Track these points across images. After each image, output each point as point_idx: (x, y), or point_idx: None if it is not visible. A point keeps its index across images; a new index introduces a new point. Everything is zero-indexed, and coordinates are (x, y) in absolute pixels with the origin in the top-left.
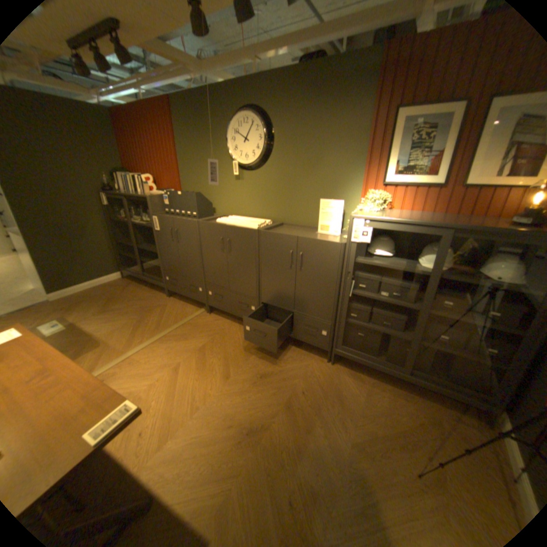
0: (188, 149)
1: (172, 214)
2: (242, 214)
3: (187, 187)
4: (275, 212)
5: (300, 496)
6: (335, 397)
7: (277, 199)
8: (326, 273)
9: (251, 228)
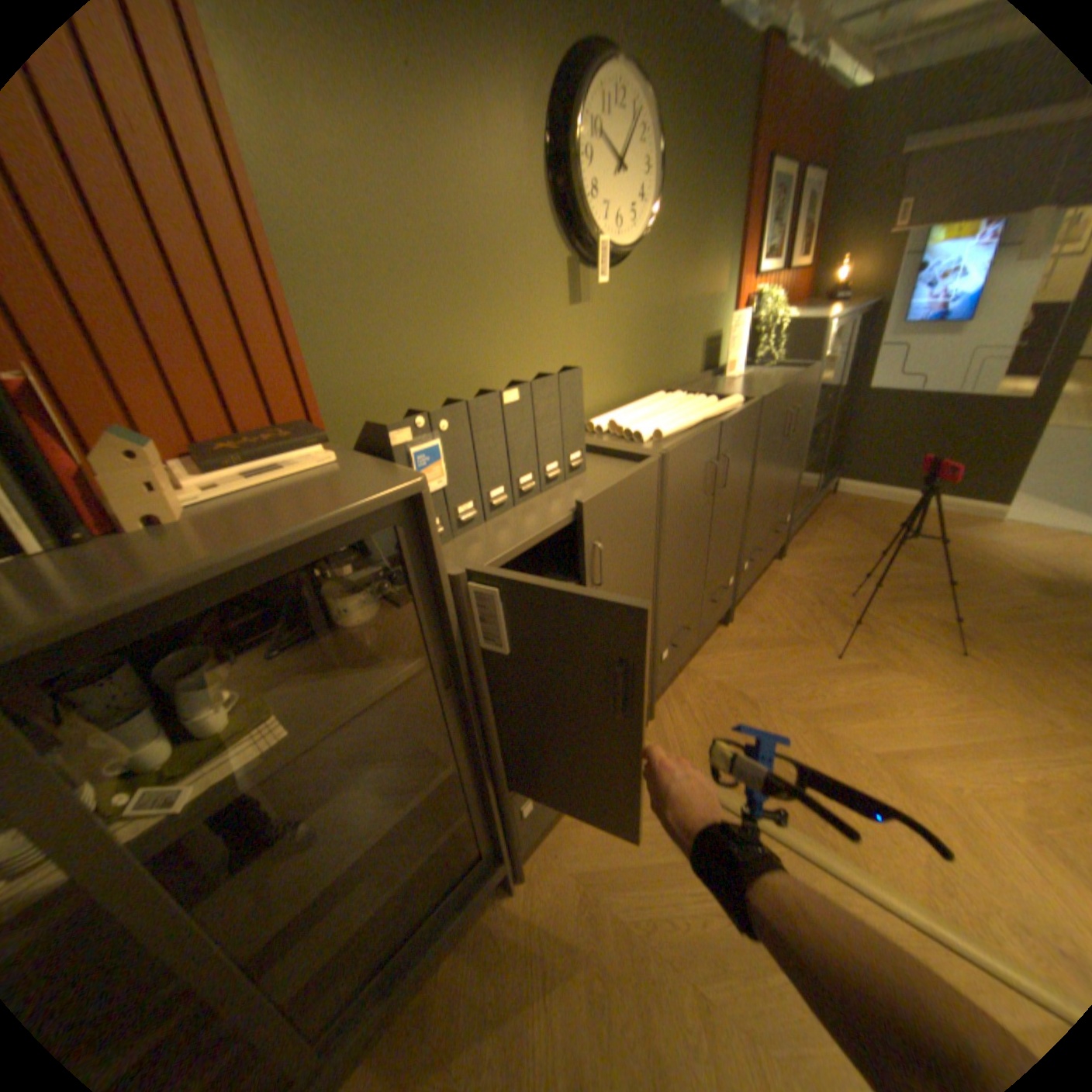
0: (346, 159)
1: (466, 524)
2: (589, 408)
3: (358, 387)
4: (650, 372)
5: (1005, 602)
6: (847, 564)
7: (654, 336)
8: (806, 421)
9: (735, 404)
